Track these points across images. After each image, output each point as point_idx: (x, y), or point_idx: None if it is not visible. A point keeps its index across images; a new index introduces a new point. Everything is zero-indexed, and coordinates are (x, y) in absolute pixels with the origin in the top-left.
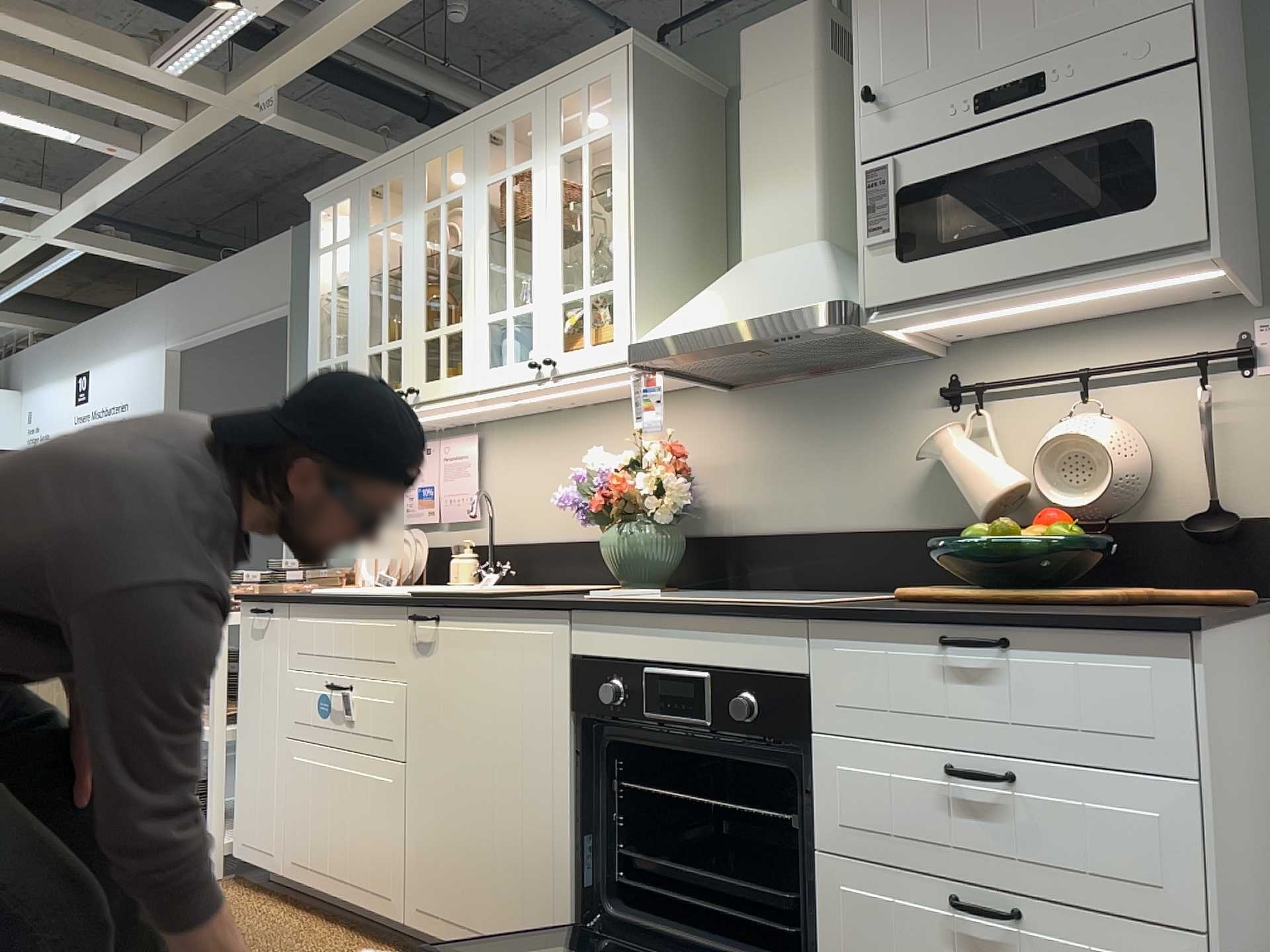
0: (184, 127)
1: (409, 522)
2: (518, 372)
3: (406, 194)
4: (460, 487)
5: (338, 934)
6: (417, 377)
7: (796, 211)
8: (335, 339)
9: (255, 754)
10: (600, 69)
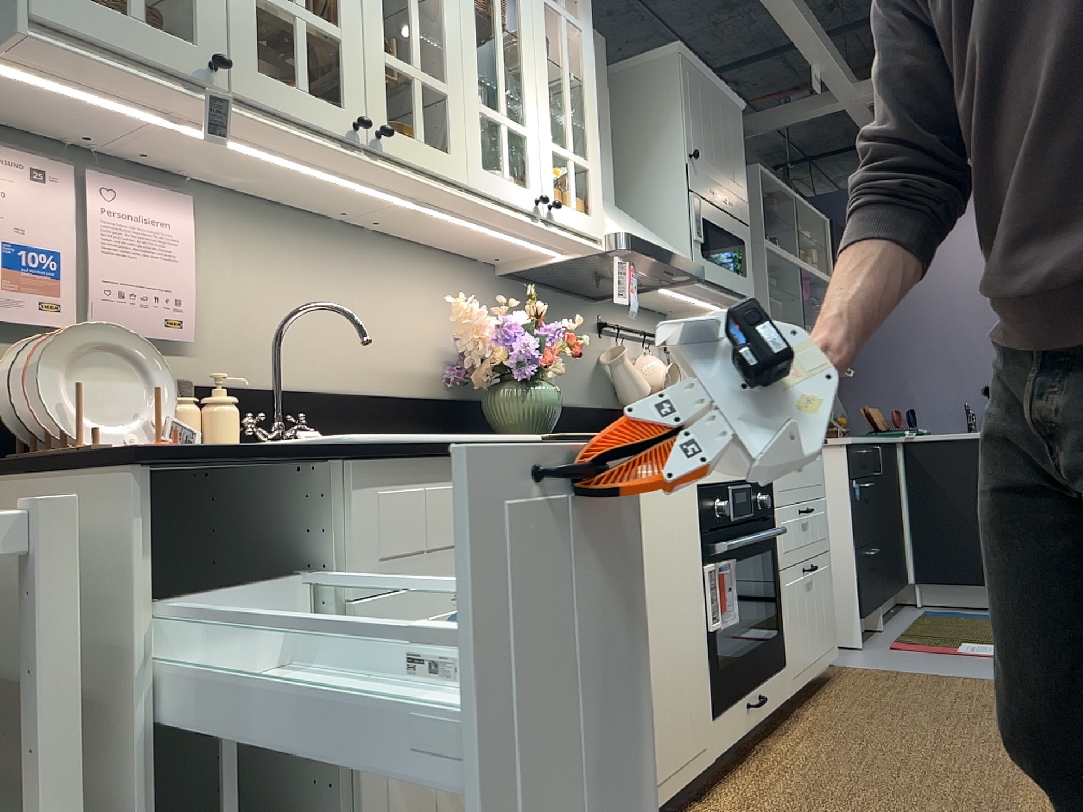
0: None
1: None
2: (518, 196)
3: None
4: (156, 276)
5: None
6: (377, 113)
7: (608, 177)
8: None
9: None
10: None
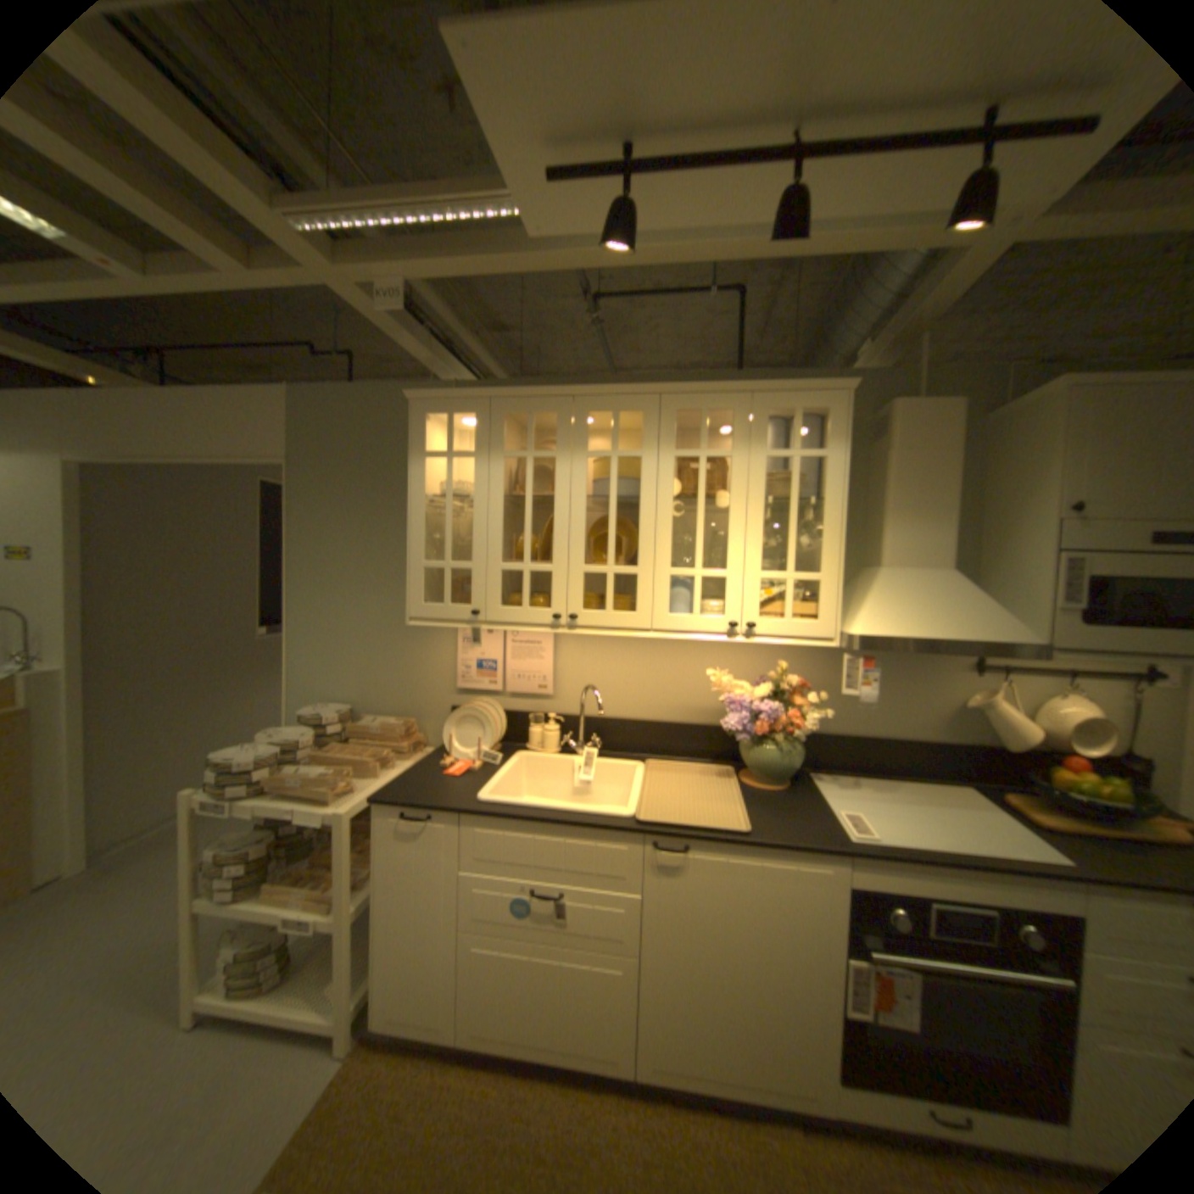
0: (240, 270)
1: (466, 686)
2: (708, 625)
3: (561, 432)
4: (534, 667)
5: (546, 1093)
6: (575, 604)
7: (938, 544)
8: (450, 544)
9: (406, 945)
10: (819, 397)
